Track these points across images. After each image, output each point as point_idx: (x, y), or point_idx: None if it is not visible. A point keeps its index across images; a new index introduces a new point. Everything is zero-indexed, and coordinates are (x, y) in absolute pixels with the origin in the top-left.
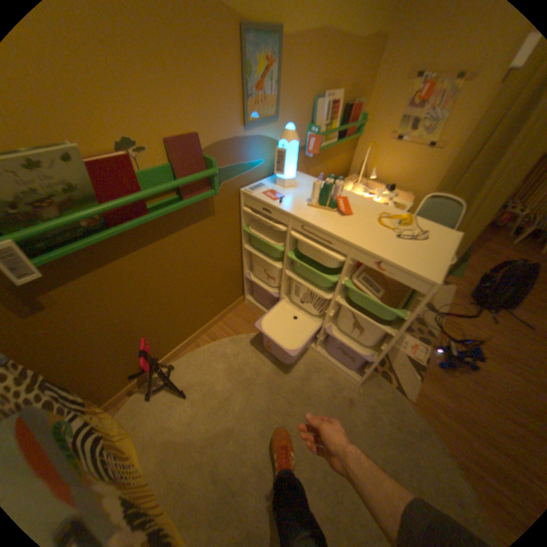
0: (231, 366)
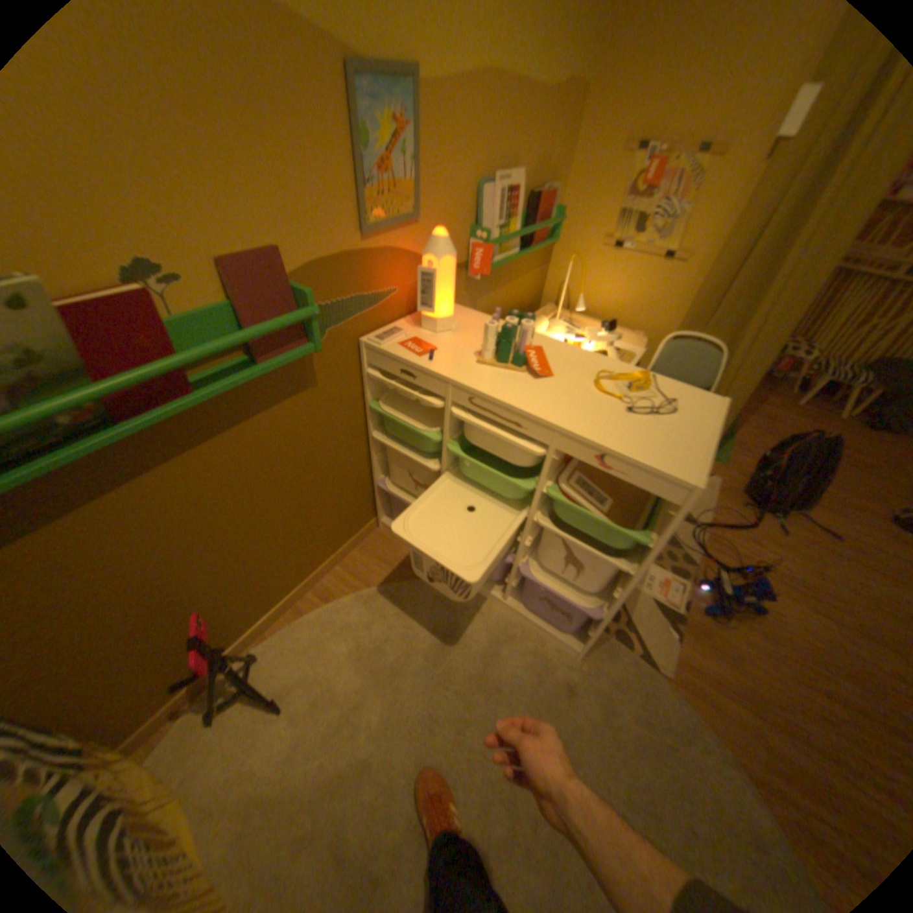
0: (360, 645)
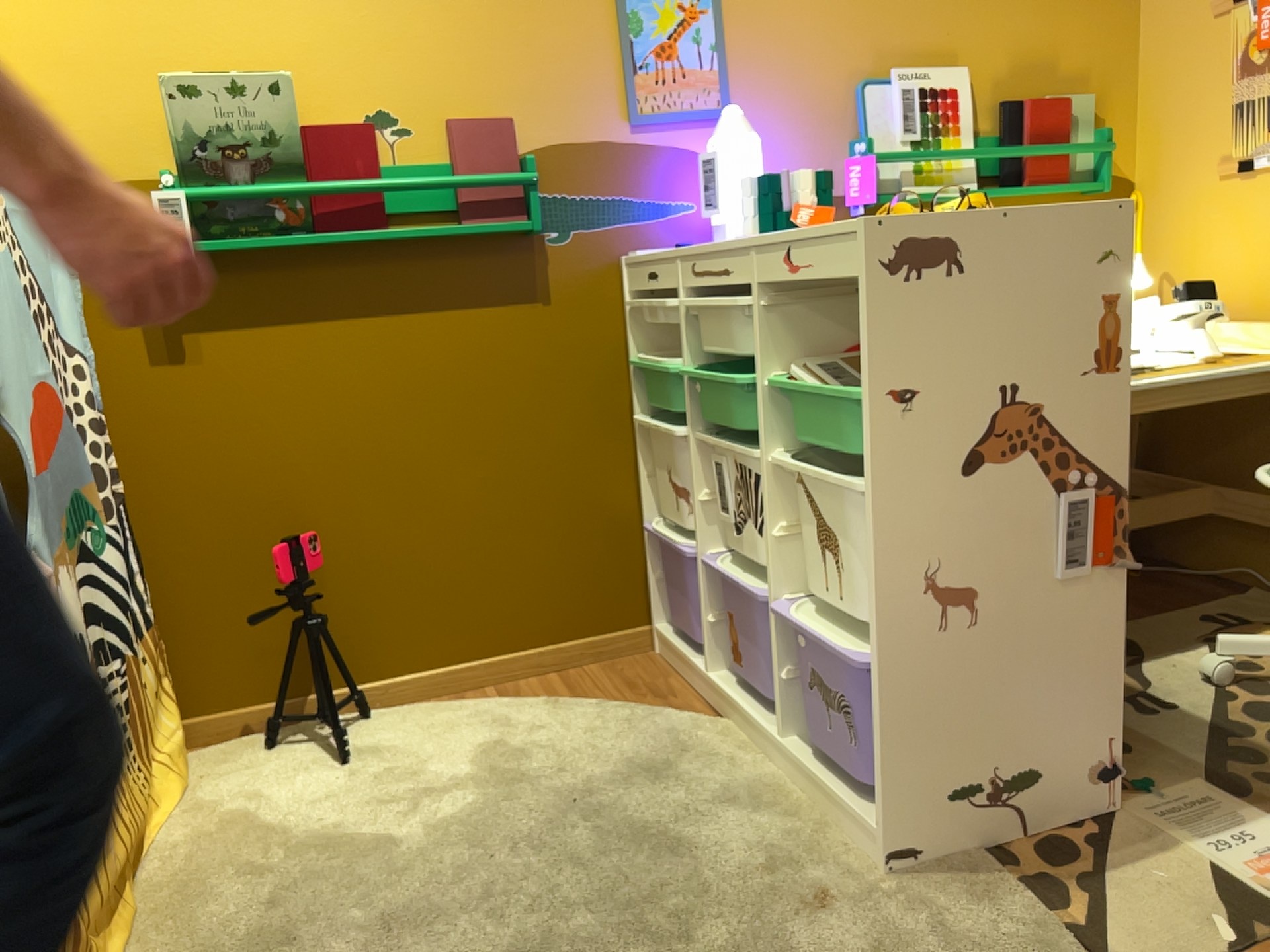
0: (503, 742)
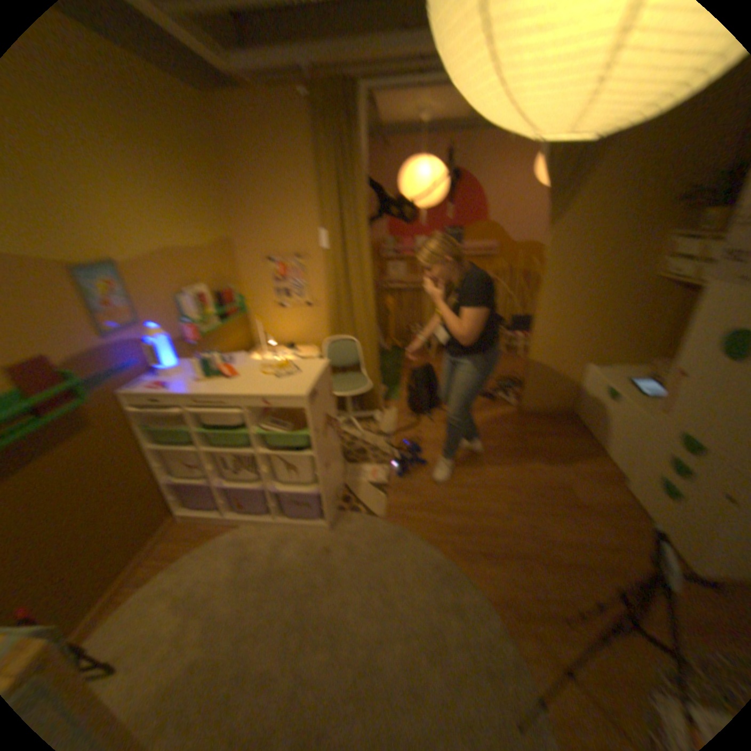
0: (177, 599)
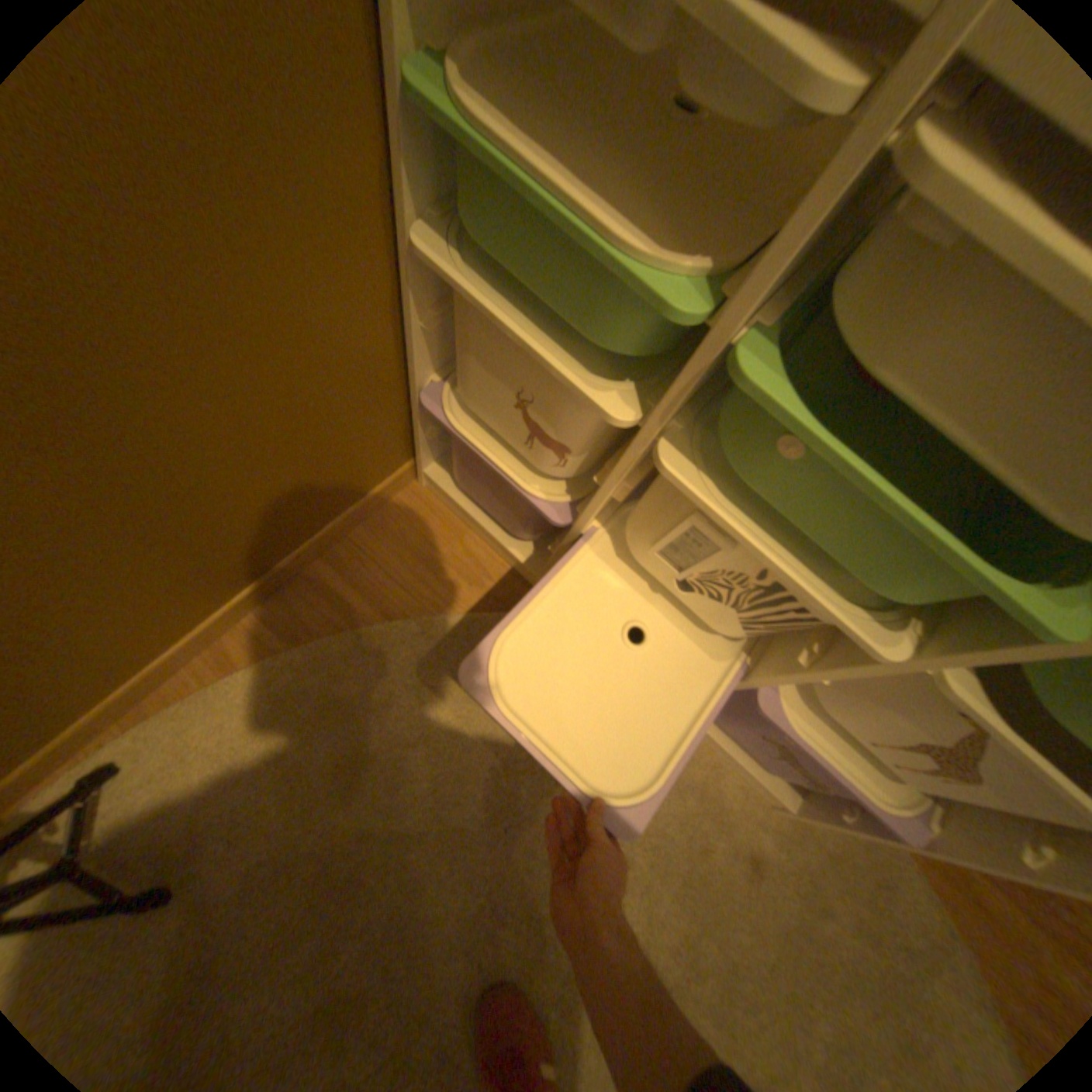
0: (362, 752)
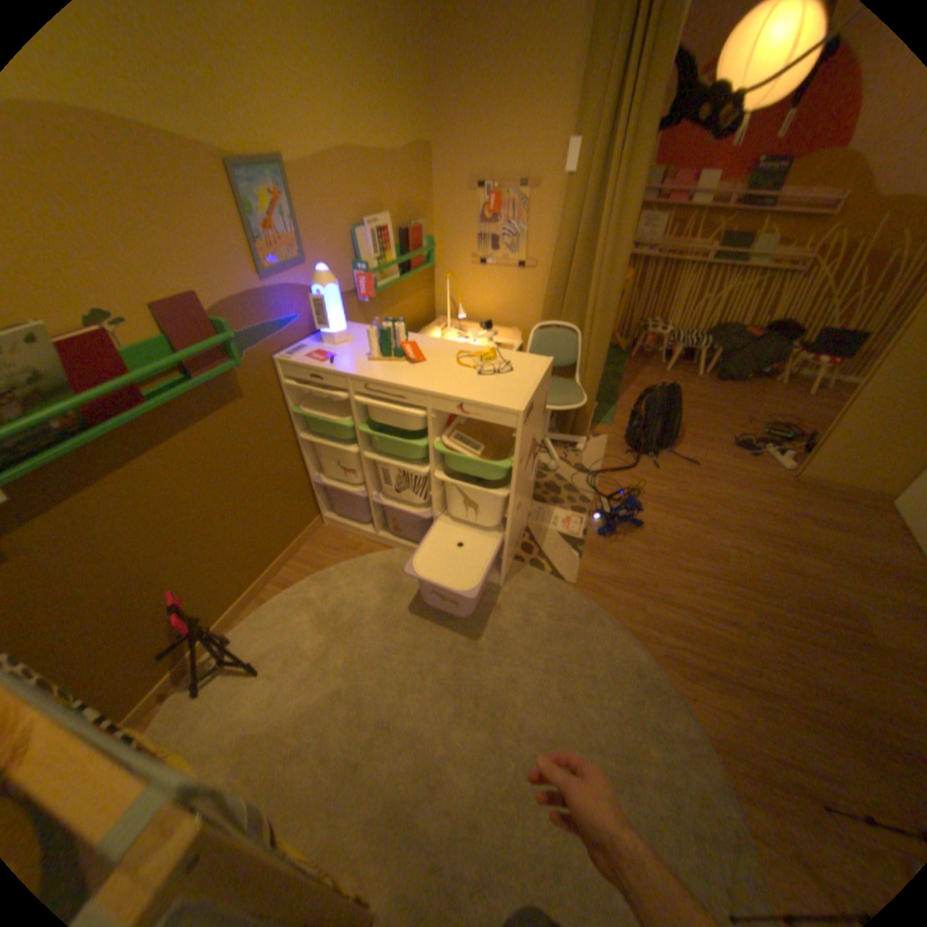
0: (320, 613)
